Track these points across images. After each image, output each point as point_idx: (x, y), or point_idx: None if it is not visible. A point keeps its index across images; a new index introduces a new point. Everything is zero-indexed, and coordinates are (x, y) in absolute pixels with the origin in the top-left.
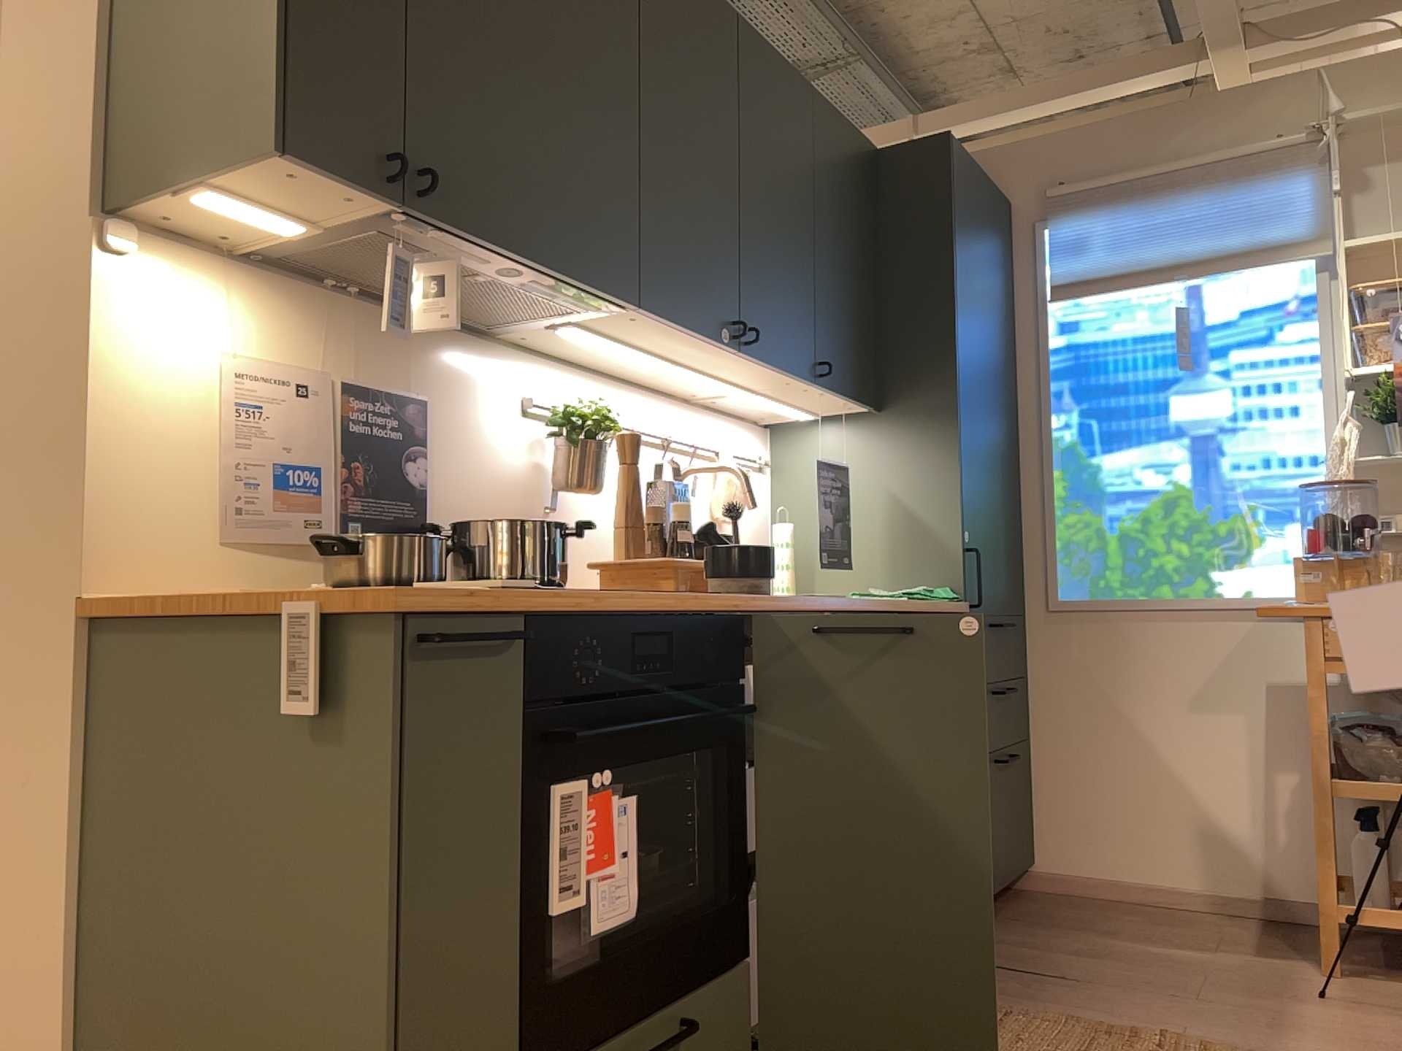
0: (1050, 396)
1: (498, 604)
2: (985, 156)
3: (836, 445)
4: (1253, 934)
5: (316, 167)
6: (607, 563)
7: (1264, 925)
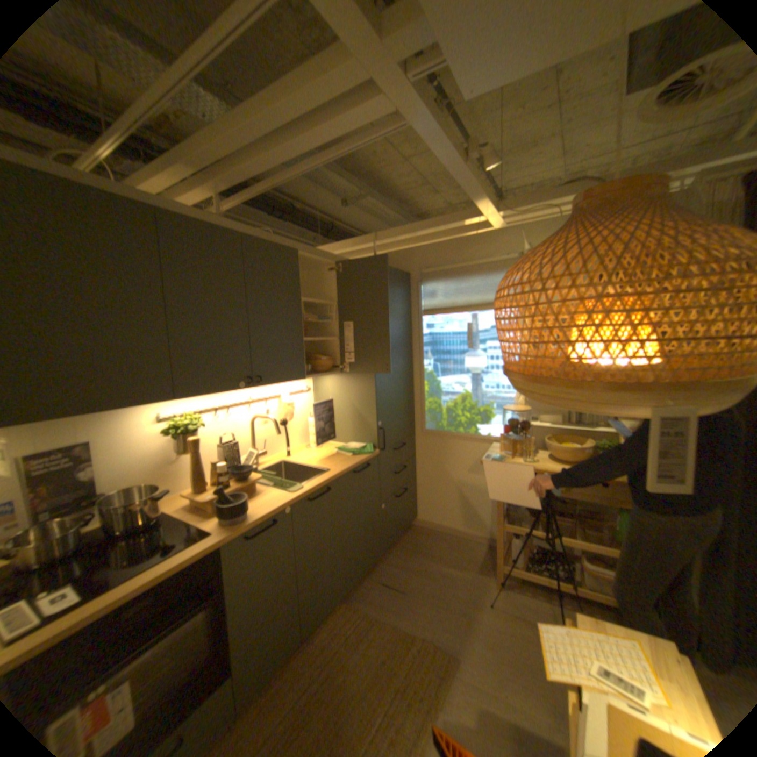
0: (423, 353)
1: None
2: (401, 252)
3: (333, 384)
4: (482, 557)
5: None
6: (186, 497)
7: (488, 551)
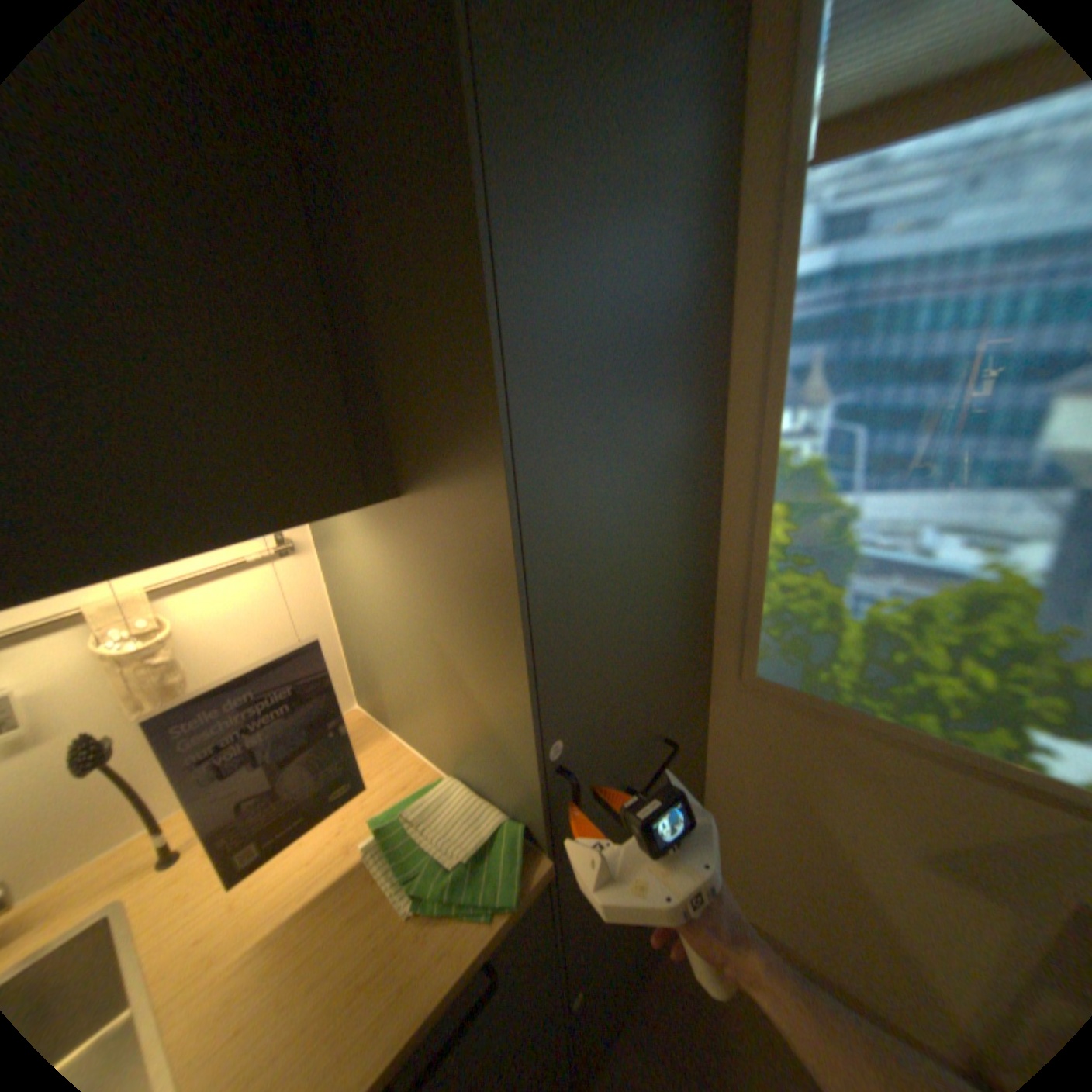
0: (787, 374)
1: None
2: None
3: (365, 533)
4: None
5: None
6: None
7: None
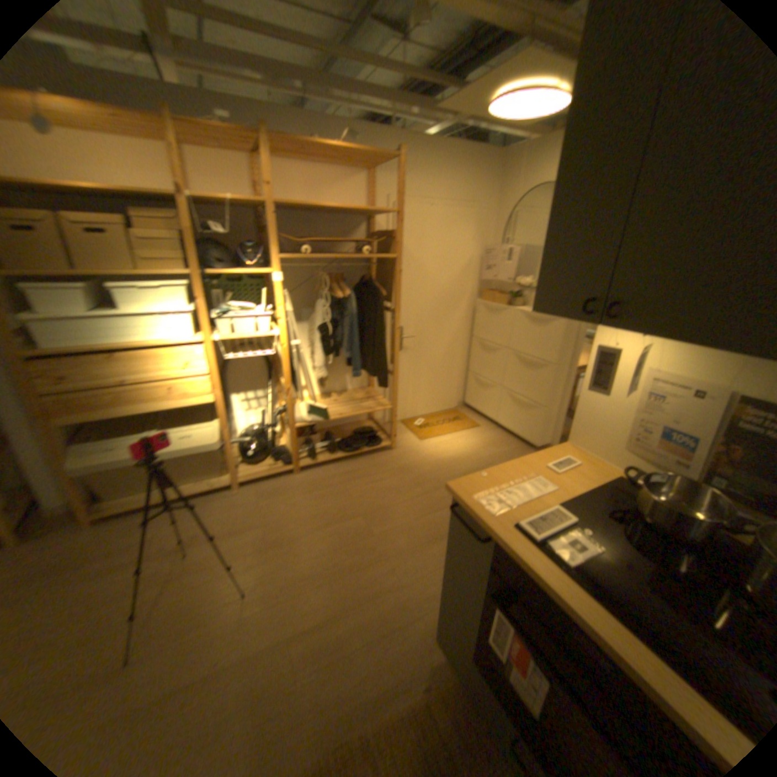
0: None
1: (481, 521)
2: None
3: None
4: None
5: (554, 311)
6: None
7: None
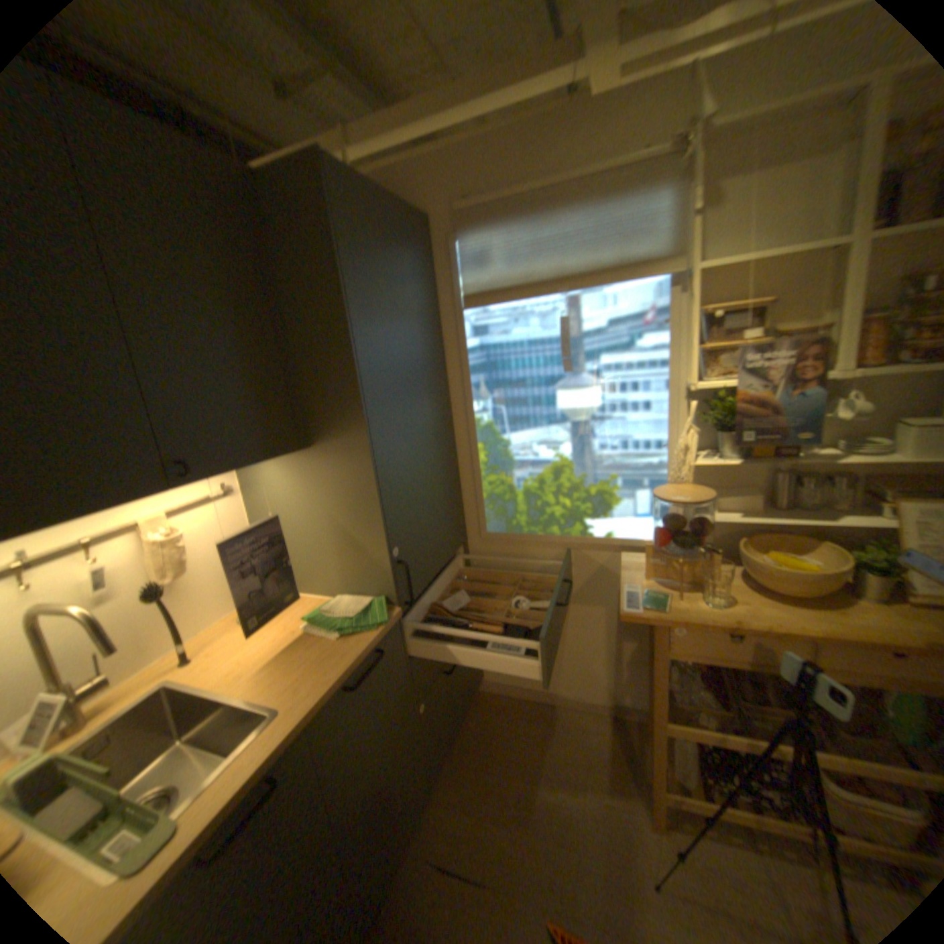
0: (472, 387)
1: None
2: (405, 164)
3: (282, 472)
4: (607, 748)
5: None
6: None
7: (613, 731)
